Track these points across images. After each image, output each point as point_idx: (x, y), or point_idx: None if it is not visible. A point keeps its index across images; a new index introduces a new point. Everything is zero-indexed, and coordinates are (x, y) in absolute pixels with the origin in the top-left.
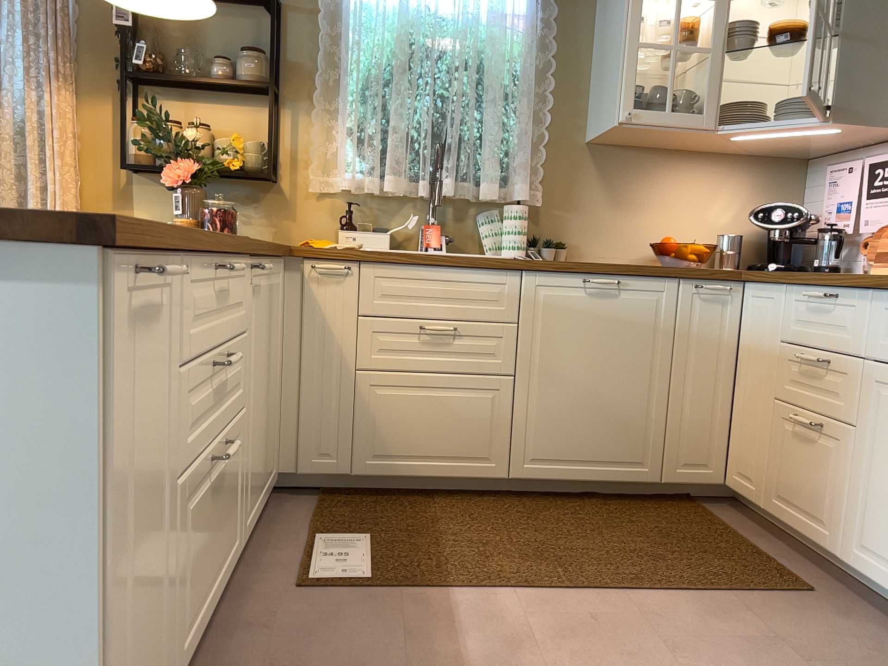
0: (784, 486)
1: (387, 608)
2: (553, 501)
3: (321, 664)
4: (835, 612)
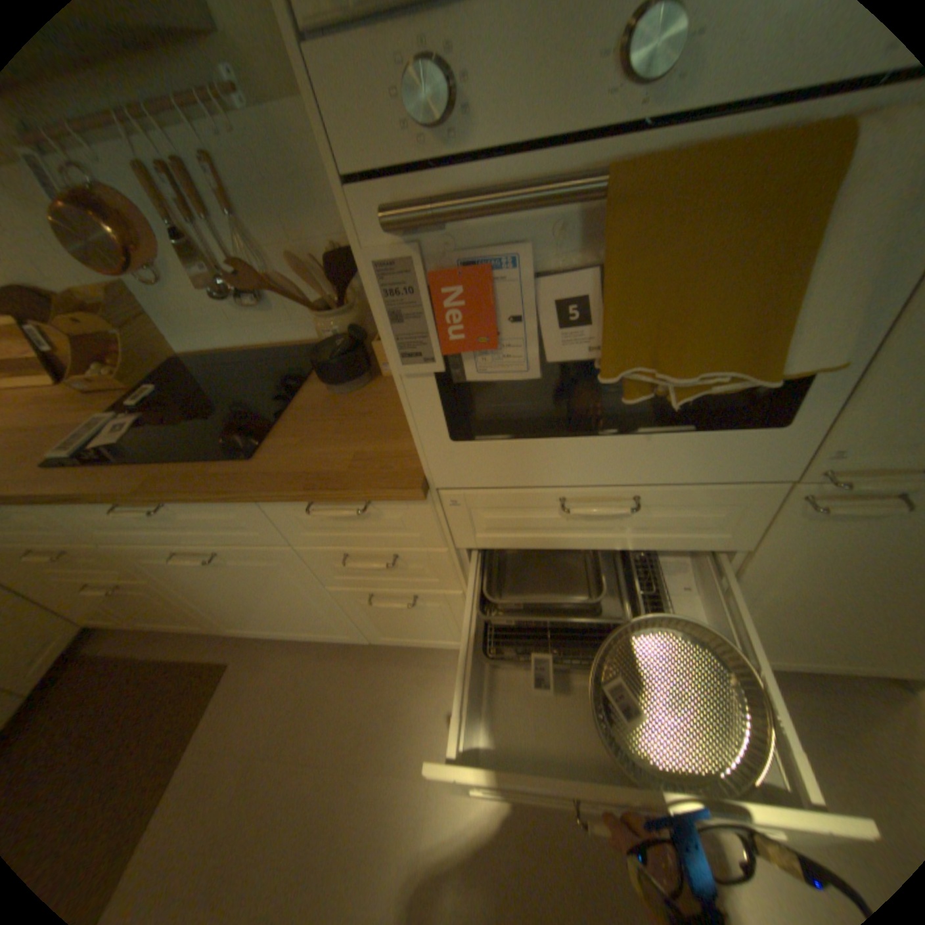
0: (132, 617)
1: None
2: None
3: None
4: (247, 670)
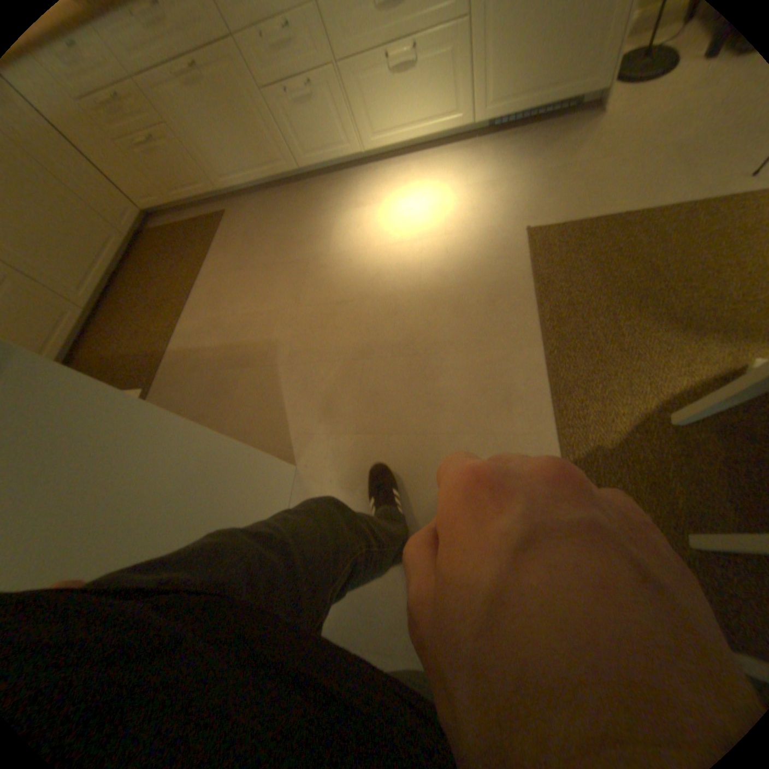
0: (165, 182)
1: (167, 379)
2: (109, 296)
3: (196, 405)
4: (236, 209)
